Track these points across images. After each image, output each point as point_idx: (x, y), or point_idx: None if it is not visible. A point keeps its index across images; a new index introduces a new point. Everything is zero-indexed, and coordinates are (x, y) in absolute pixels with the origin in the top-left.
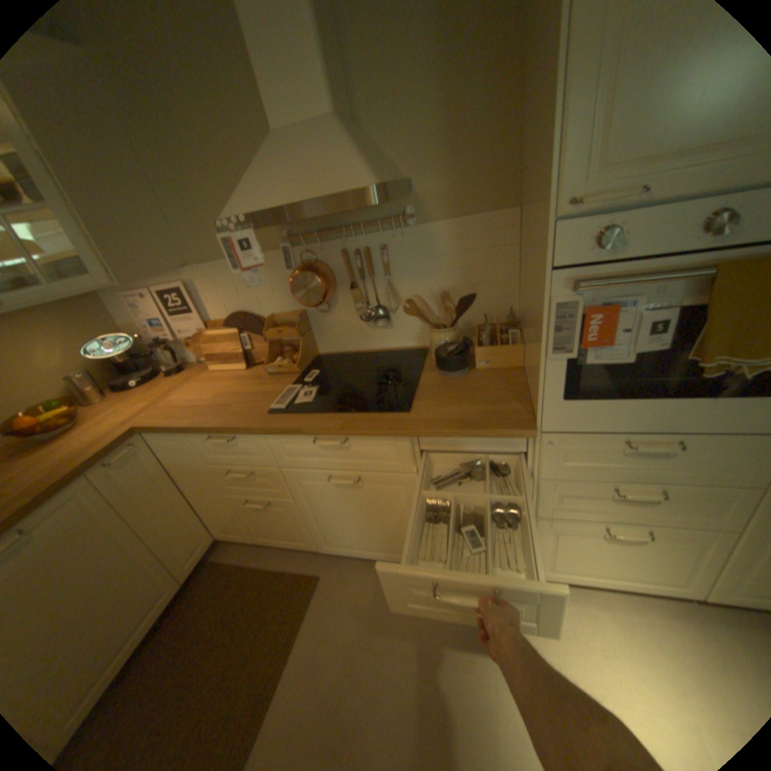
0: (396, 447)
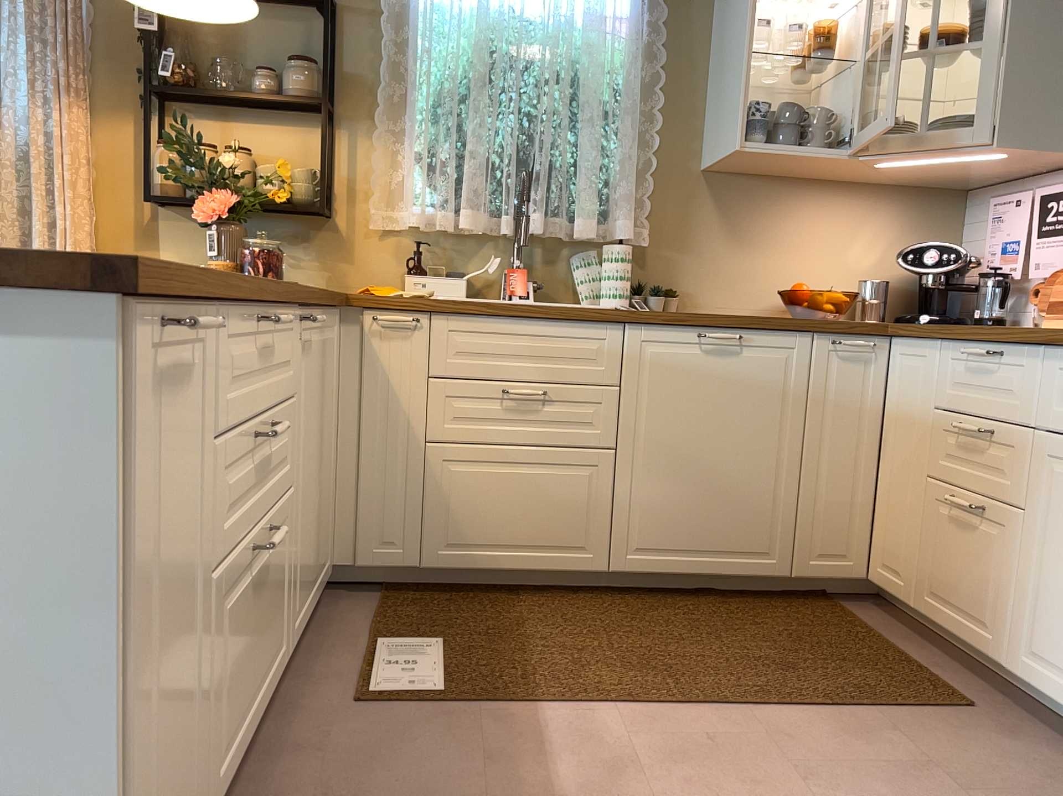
0: None
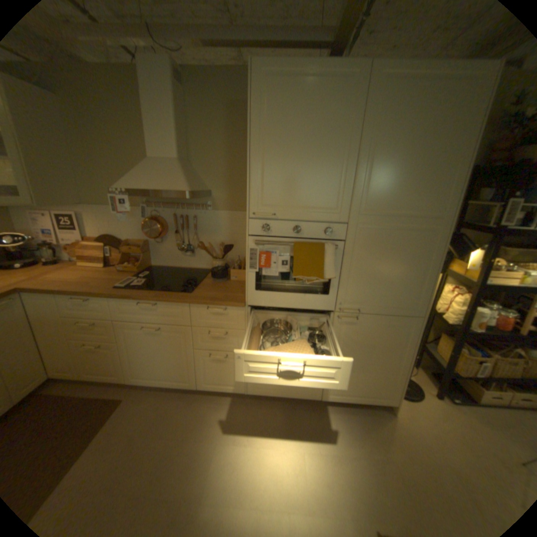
0: (181, 310)
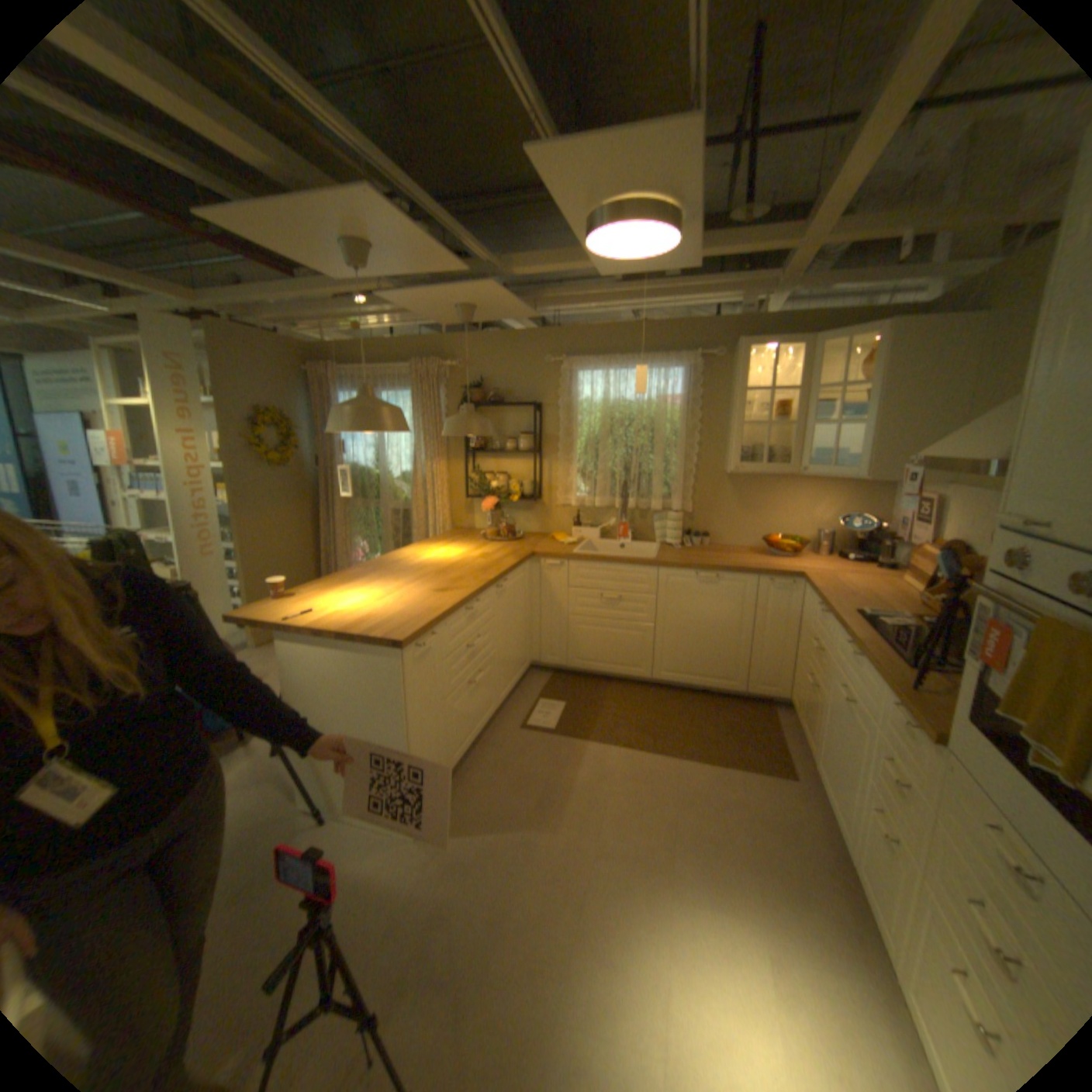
0: (879, 689)
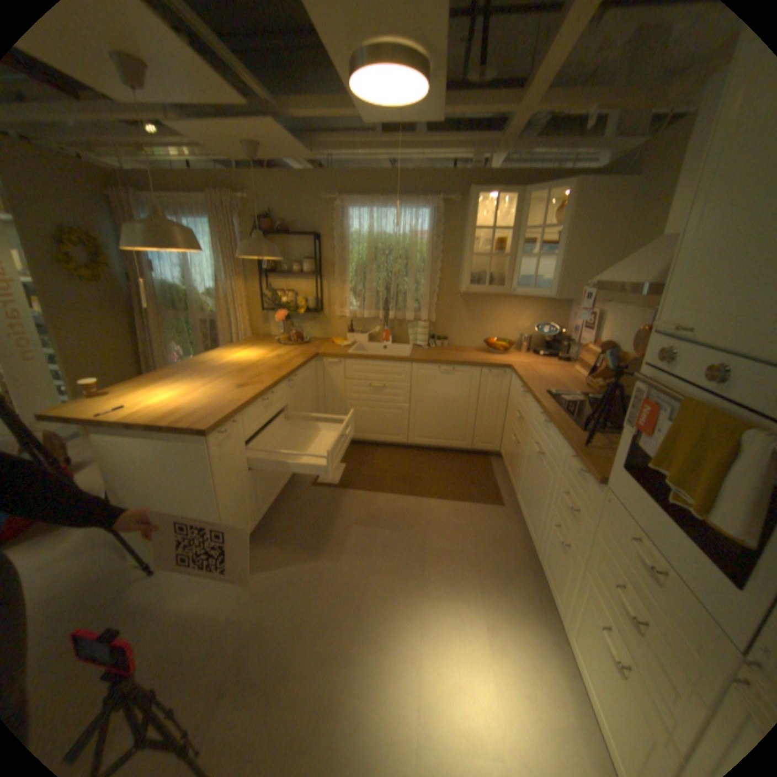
0: (560, 445)
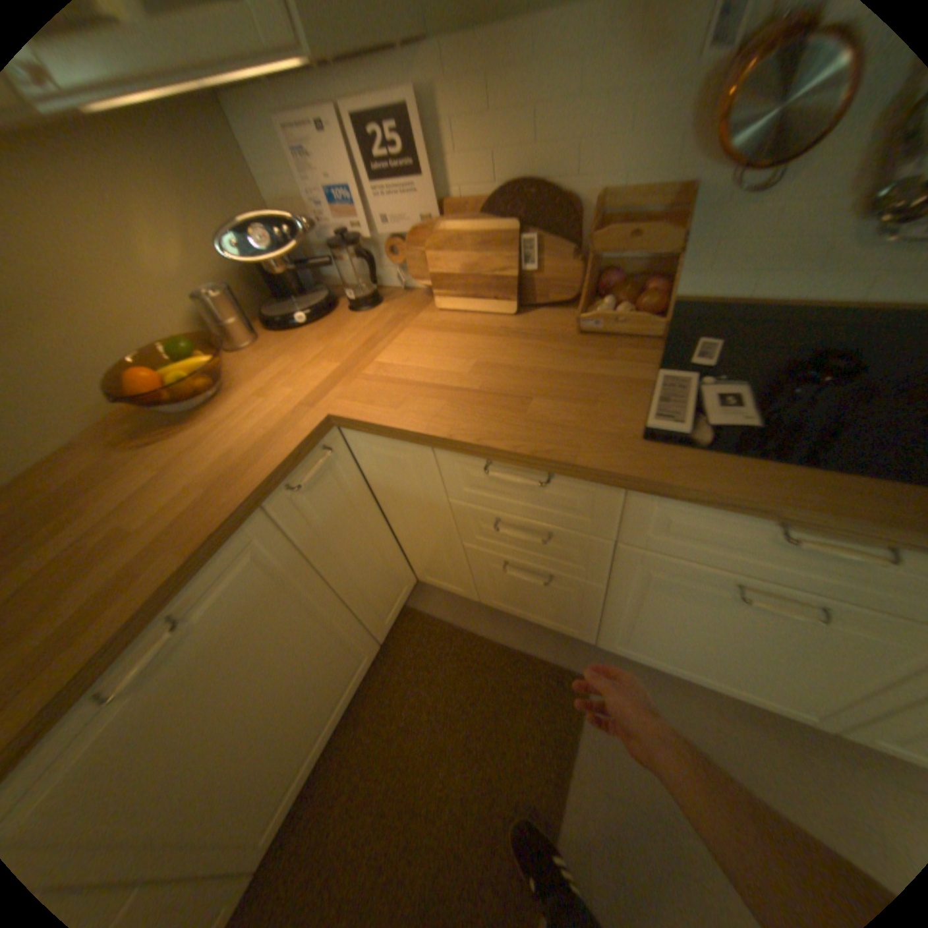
0: None
